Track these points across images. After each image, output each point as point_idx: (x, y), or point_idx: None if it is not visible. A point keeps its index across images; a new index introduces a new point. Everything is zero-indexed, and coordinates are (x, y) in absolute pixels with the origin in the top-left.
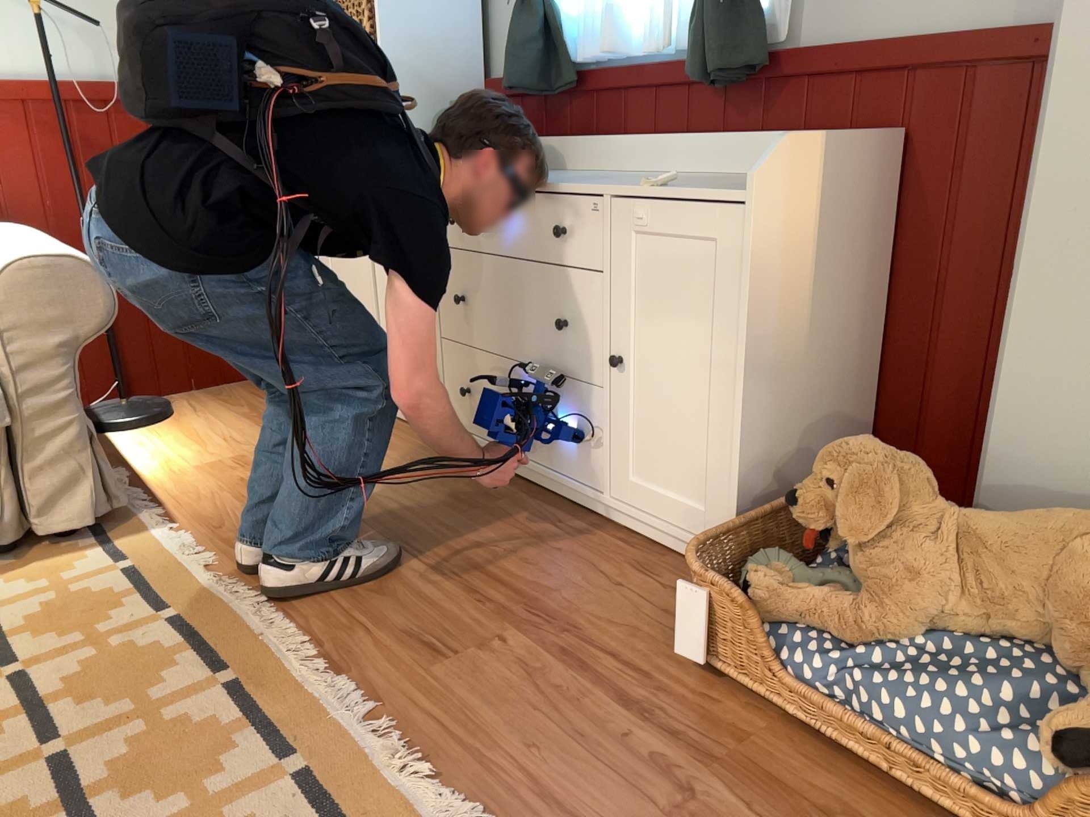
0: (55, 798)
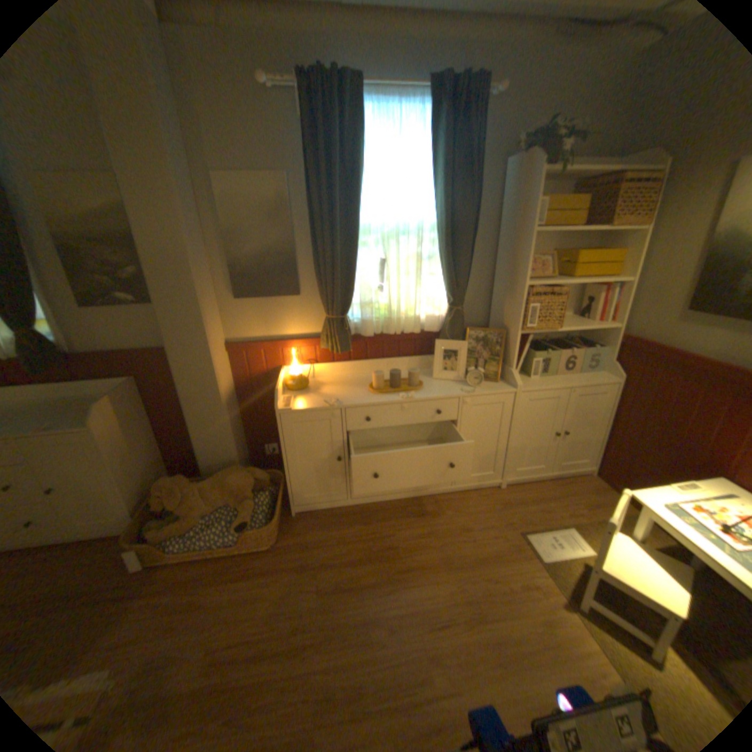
0: None
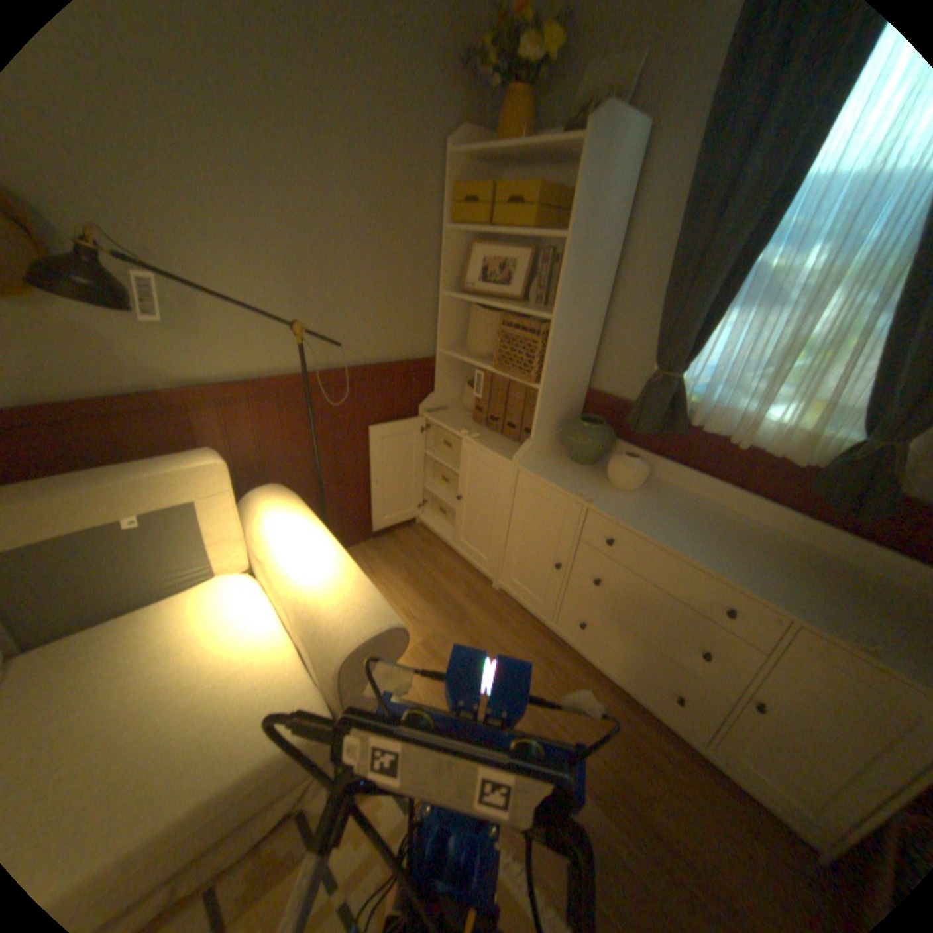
0: None
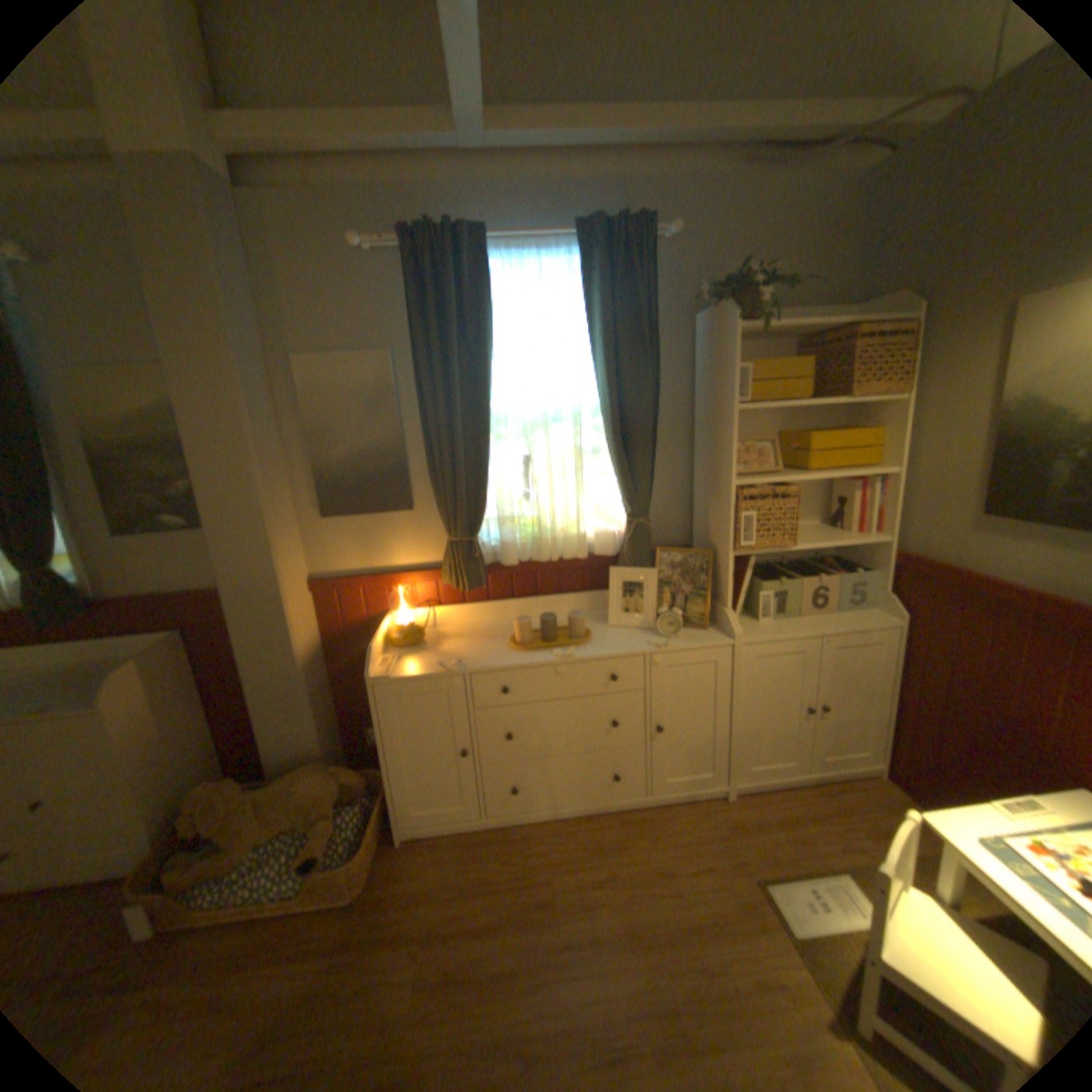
0: None
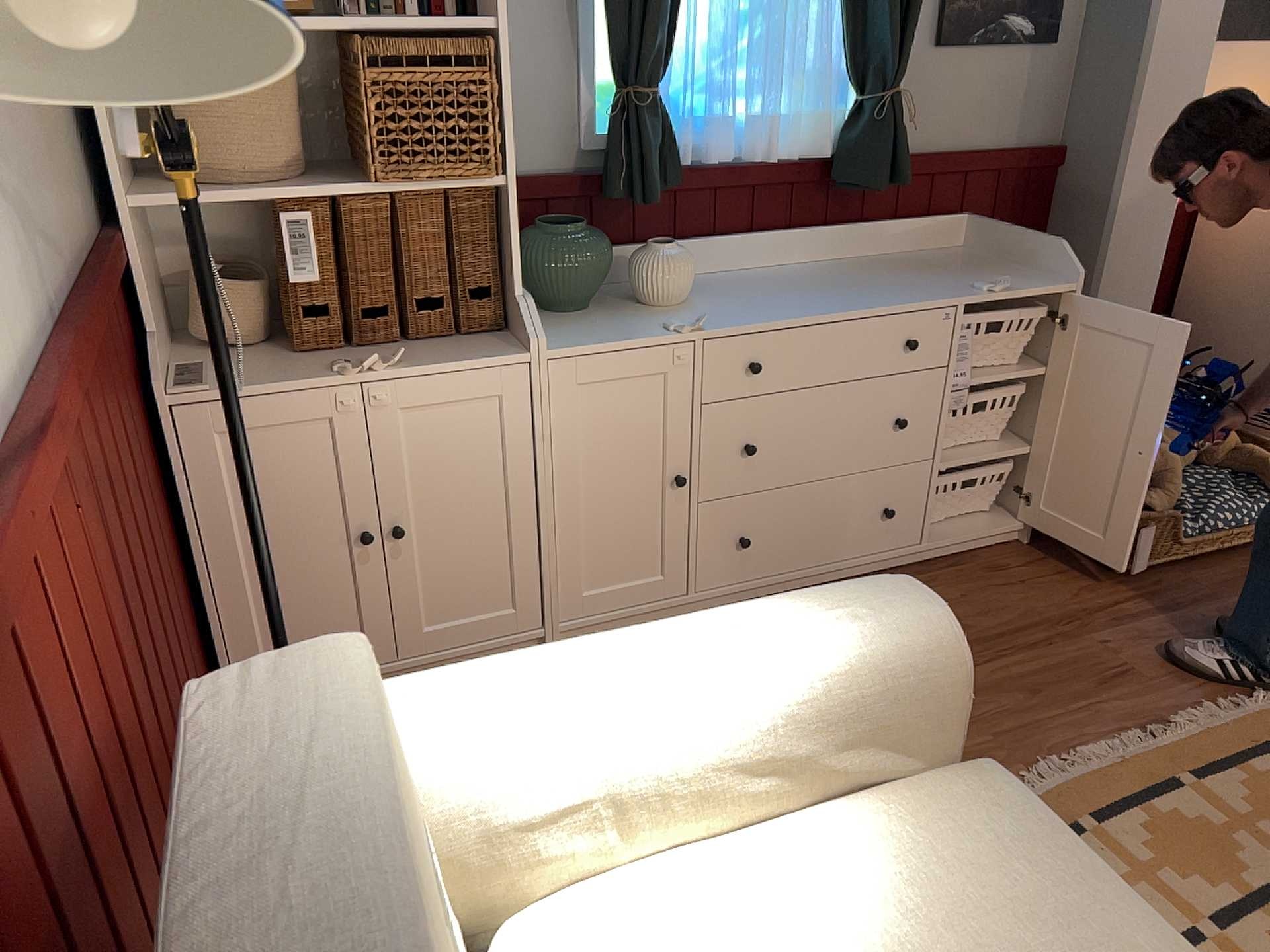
0: None
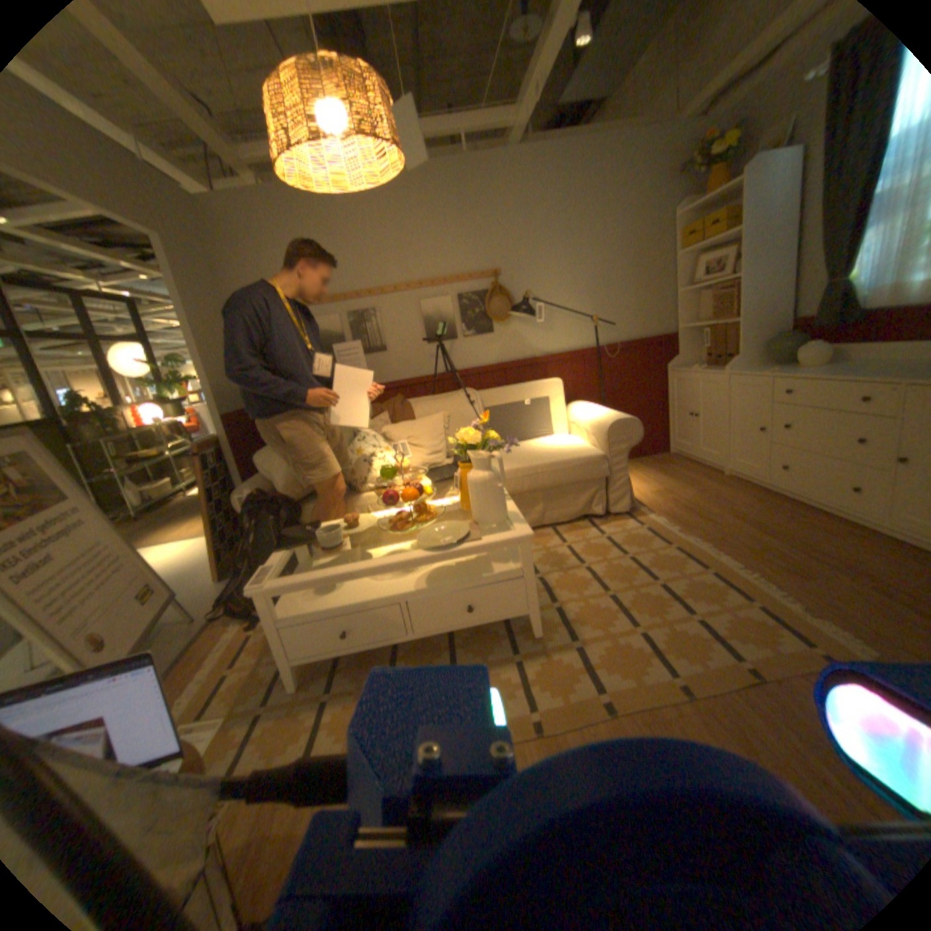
0: (669, 597)
